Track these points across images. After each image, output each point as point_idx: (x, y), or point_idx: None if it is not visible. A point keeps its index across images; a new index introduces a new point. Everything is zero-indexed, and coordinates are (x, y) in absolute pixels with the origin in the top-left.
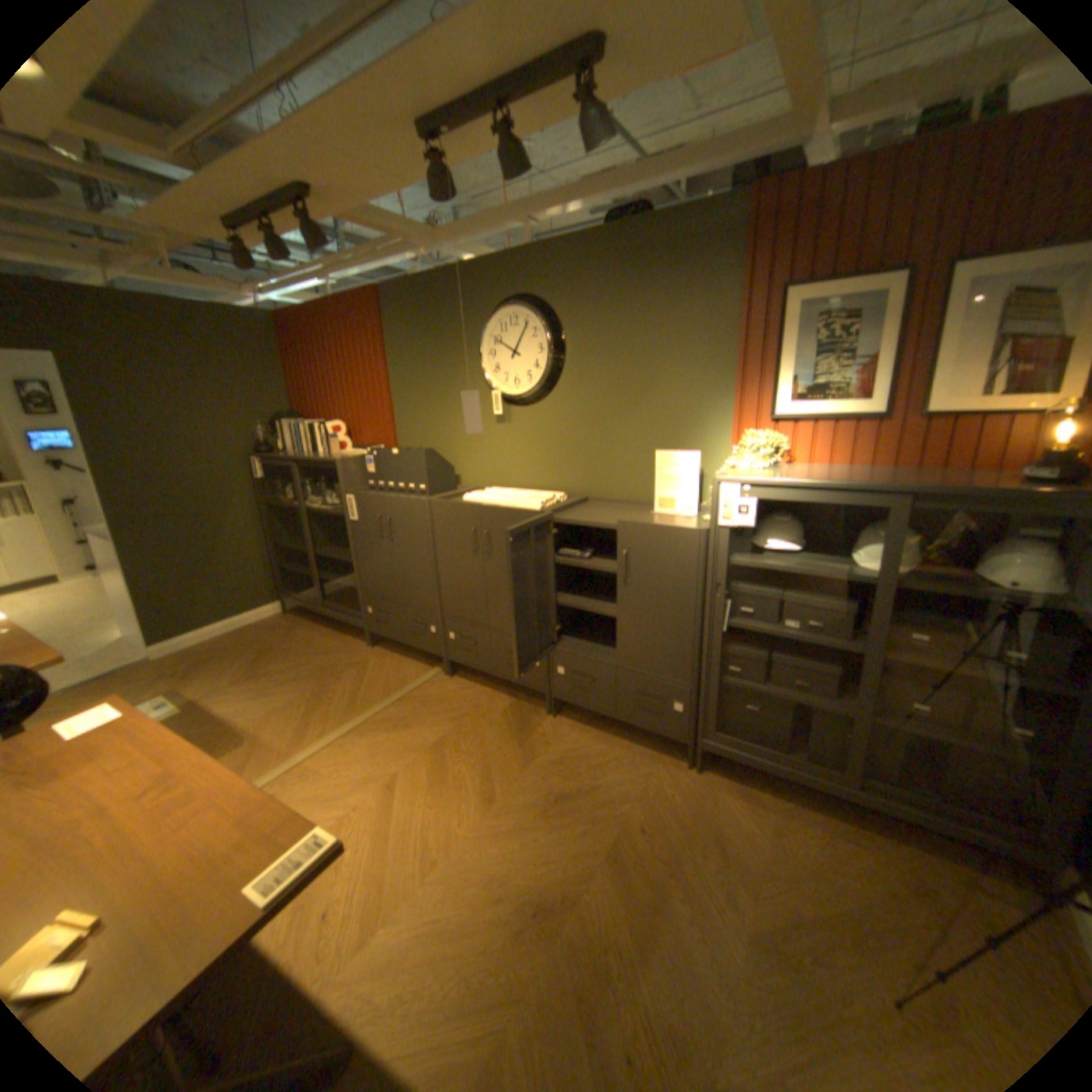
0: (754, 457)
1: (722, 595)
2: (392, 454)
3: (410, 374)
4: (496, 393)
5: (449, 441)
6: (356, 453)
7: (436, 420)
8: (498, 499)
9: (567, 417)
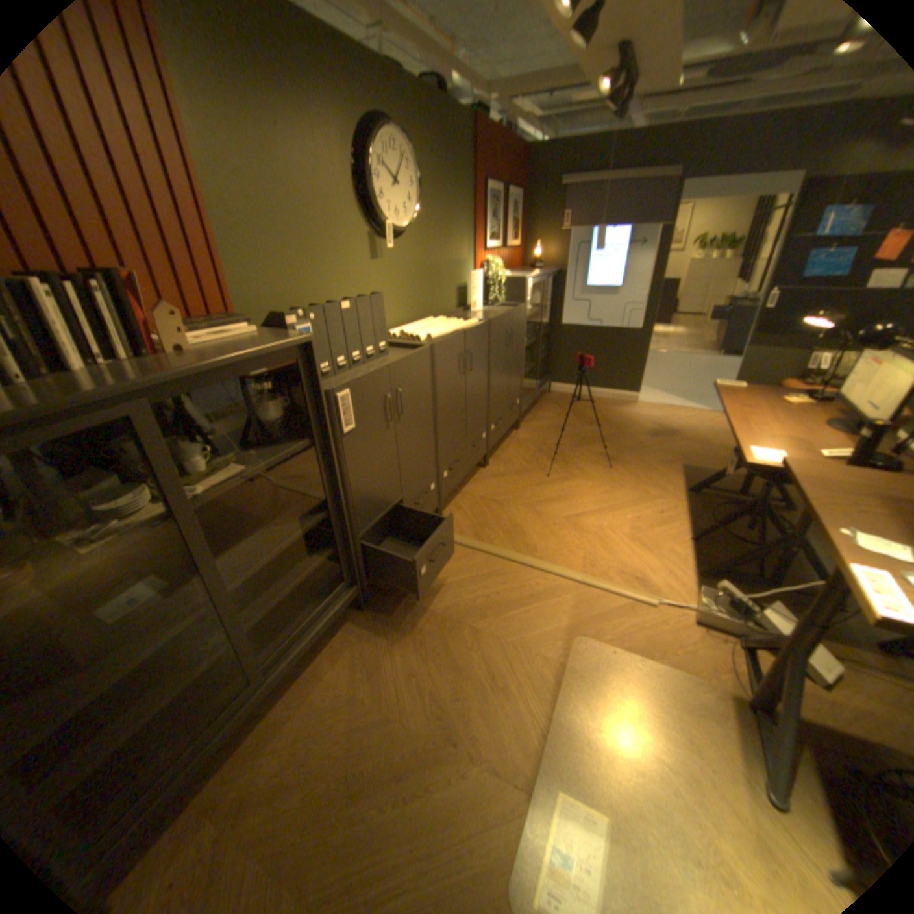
0: (501, 269)
1: (526, 335)
2: (342, 310)
3: (246, 172)
4: (389, 223)
5: (323, 288)
6: (244, 332)
7: (302, 257)
8: (443, 328)
9: (419, 251)
